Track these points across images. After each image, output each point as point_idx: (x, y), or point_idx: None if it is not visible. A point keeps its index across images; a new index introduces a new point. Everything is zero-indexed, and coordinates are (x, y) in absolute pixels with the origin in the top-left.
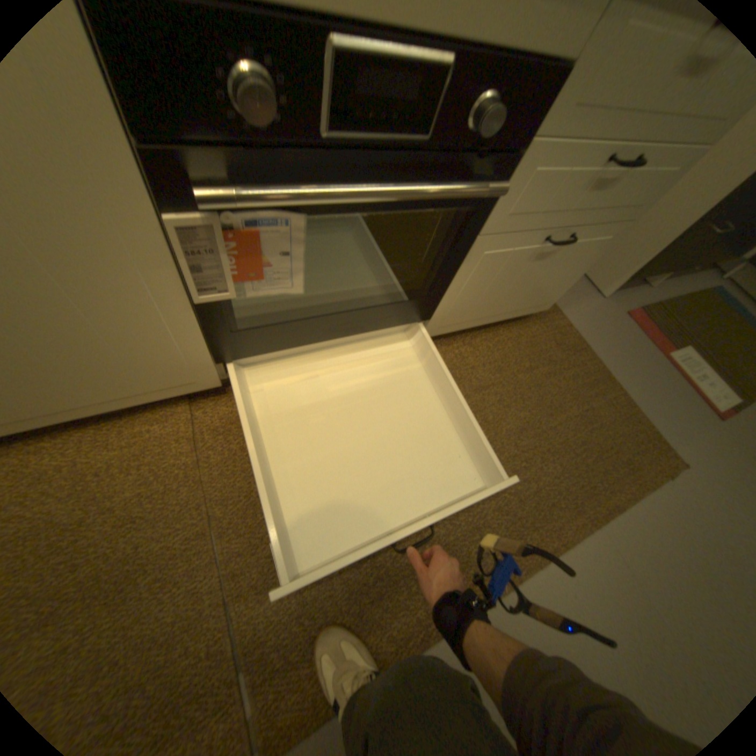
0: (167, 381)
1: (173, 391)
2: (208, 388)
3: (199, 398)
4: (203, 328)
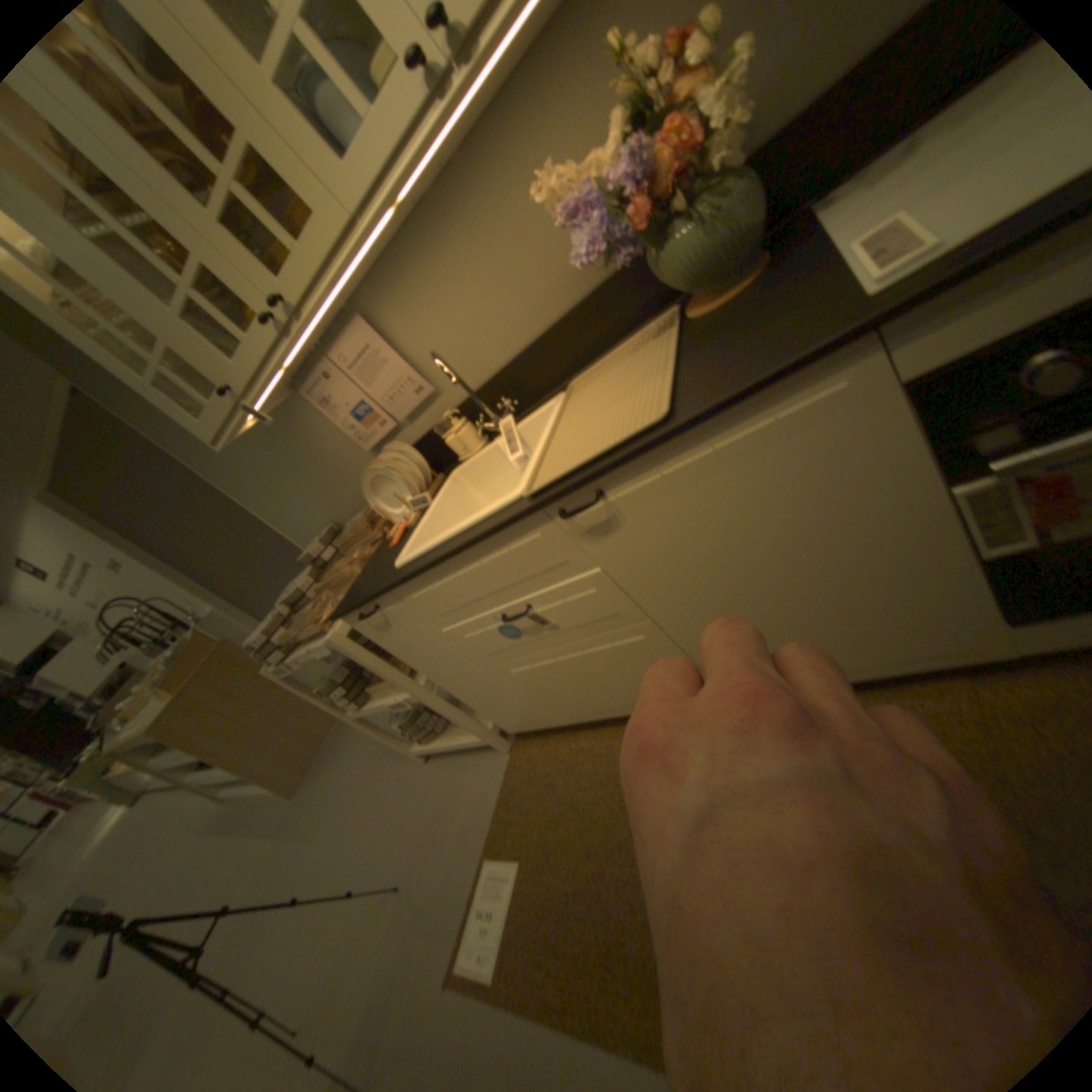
0: (946, 649)
1: (953, 662)
2: (1000, 661)
3: (984, 676)
4: (993, 587)
